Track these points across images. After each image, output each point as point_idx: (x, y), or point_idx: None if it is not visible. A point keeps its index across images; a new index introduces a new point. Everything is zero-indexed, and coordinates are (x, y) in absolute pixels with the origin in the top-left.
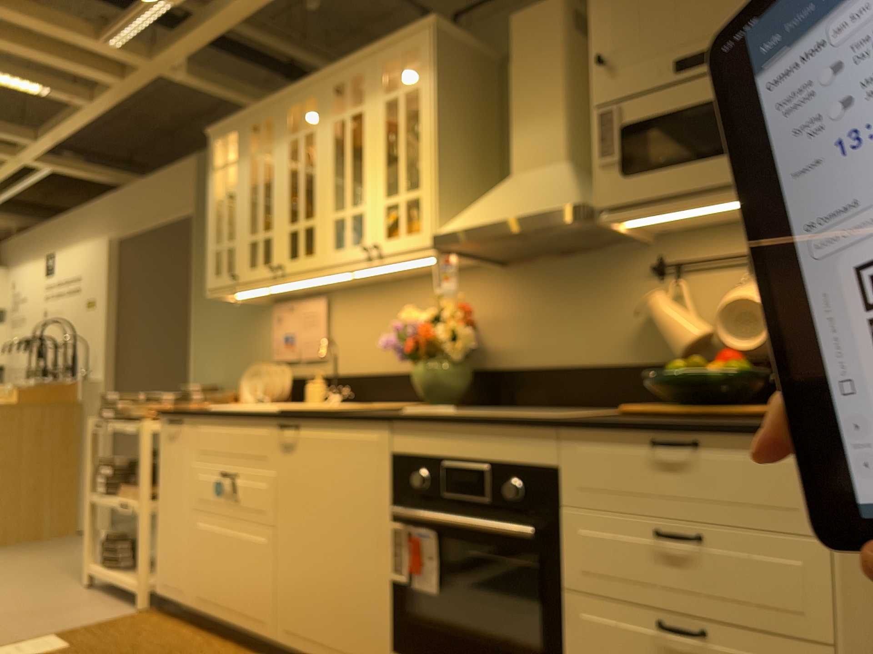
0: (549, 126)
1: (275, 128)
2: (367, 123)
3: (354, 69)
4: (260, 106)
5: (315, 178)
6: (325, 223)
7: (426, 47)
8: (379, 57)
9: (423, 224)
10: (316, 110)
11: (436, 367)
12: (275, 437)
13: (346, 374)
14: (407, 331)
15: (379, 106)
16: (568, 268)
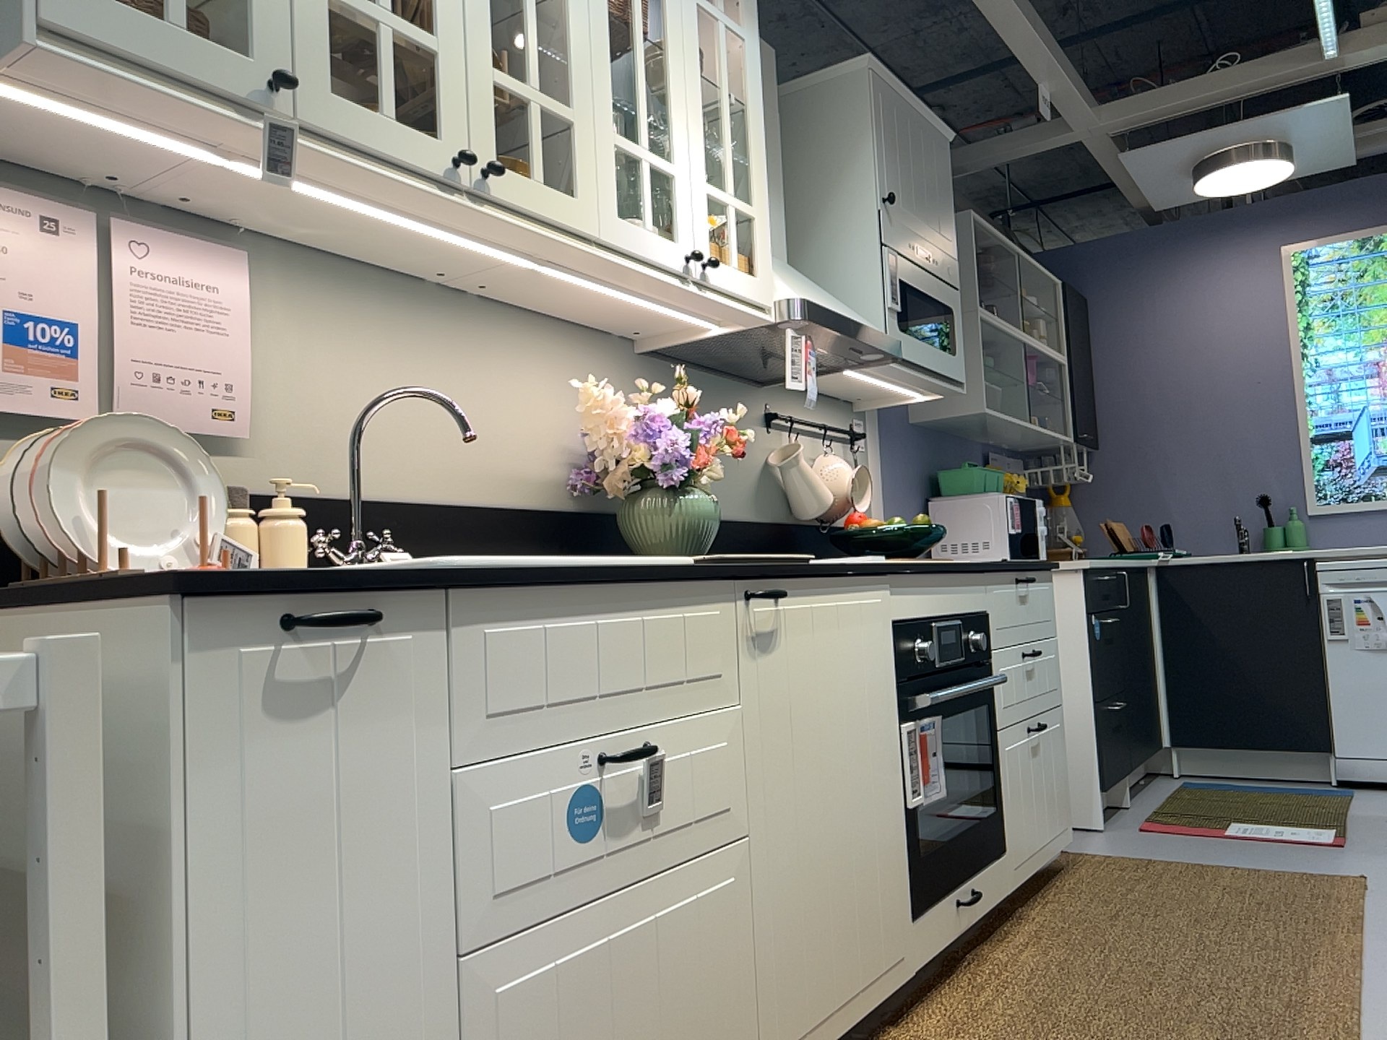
0: (777, 210)
1: None
2: (673, 14)
3: None
4: None
5: (572, 19)
6: (601, 144)
7: None
8: None
9: (757, 268)
10: None
11: (699, 501)
12: (737, 624)
13: (318, 497)
14: (650, 428)
15: (692, 6)
16: (705, 387)
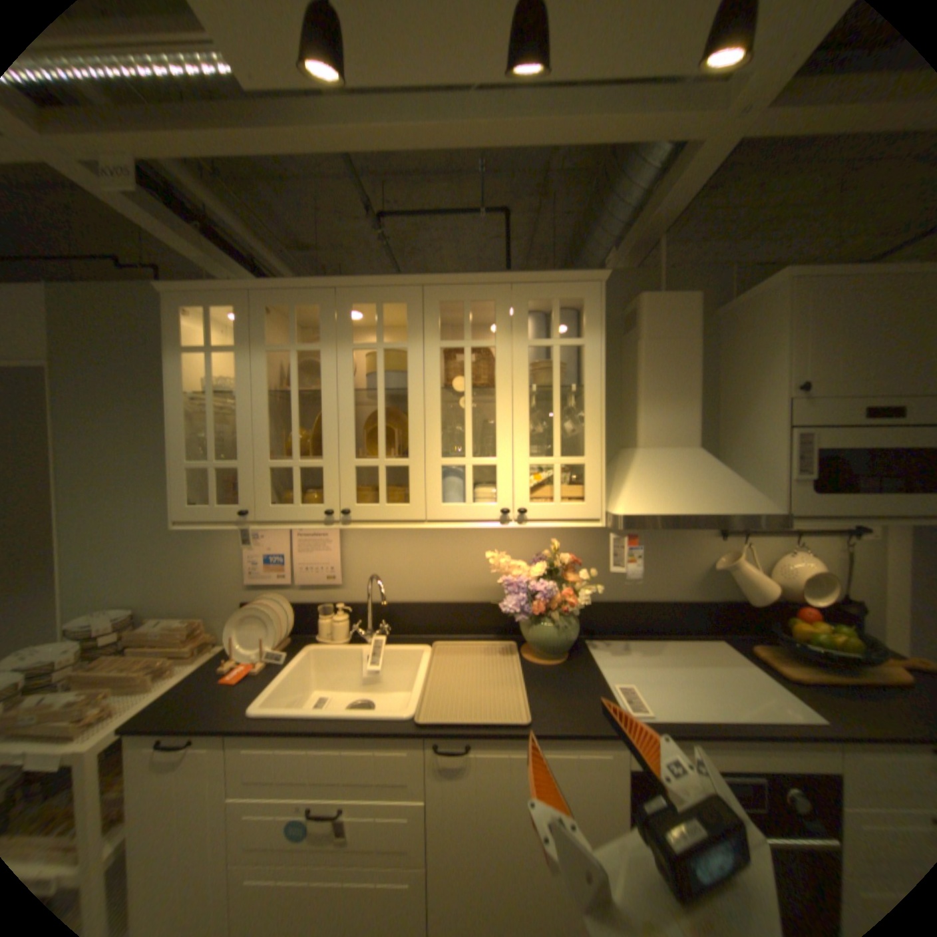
0: (685, 412)
1: (325, 324)
2: (501, 365)
3: (479, 291)
4: (292, 284)
5: (410, 411)
6: (429, 469)
7: (595, 303)
8: (521, 290)
9: (585, 496)
10: (409, 322)
11: (558, 624)
12: (424, 761)
13: (372, 602)
14: (517, 585)
15: (521, 350)
16: None
